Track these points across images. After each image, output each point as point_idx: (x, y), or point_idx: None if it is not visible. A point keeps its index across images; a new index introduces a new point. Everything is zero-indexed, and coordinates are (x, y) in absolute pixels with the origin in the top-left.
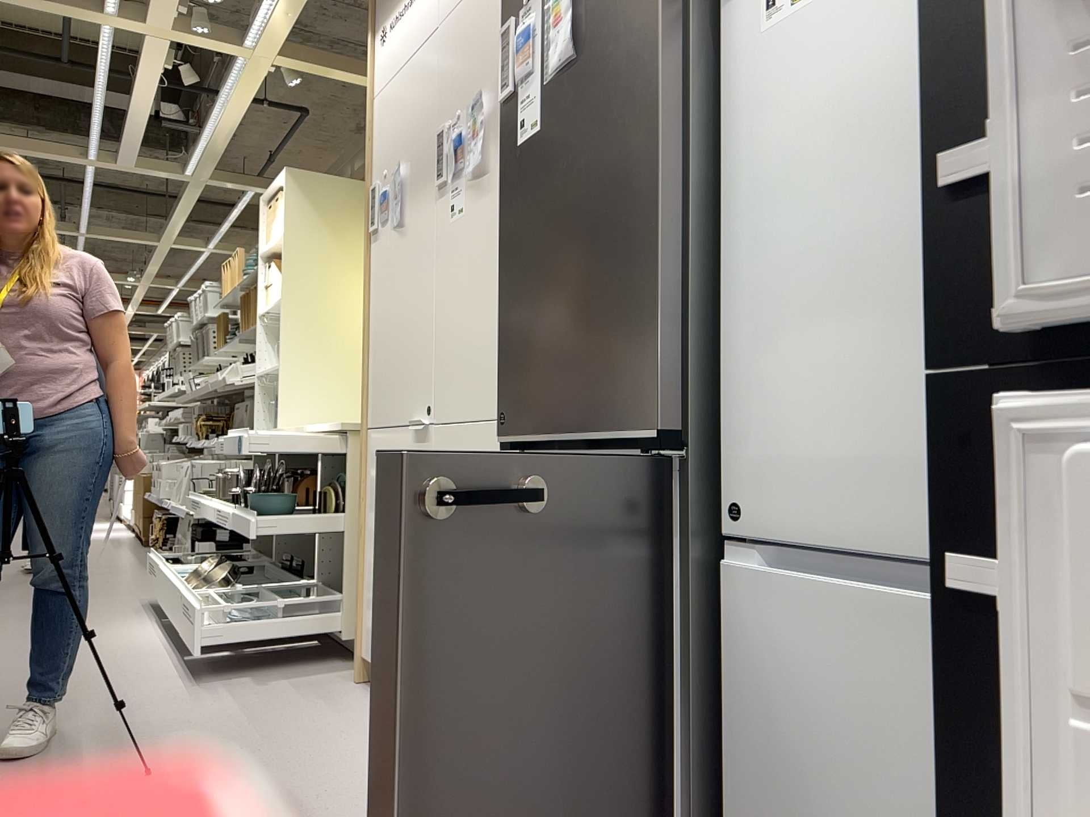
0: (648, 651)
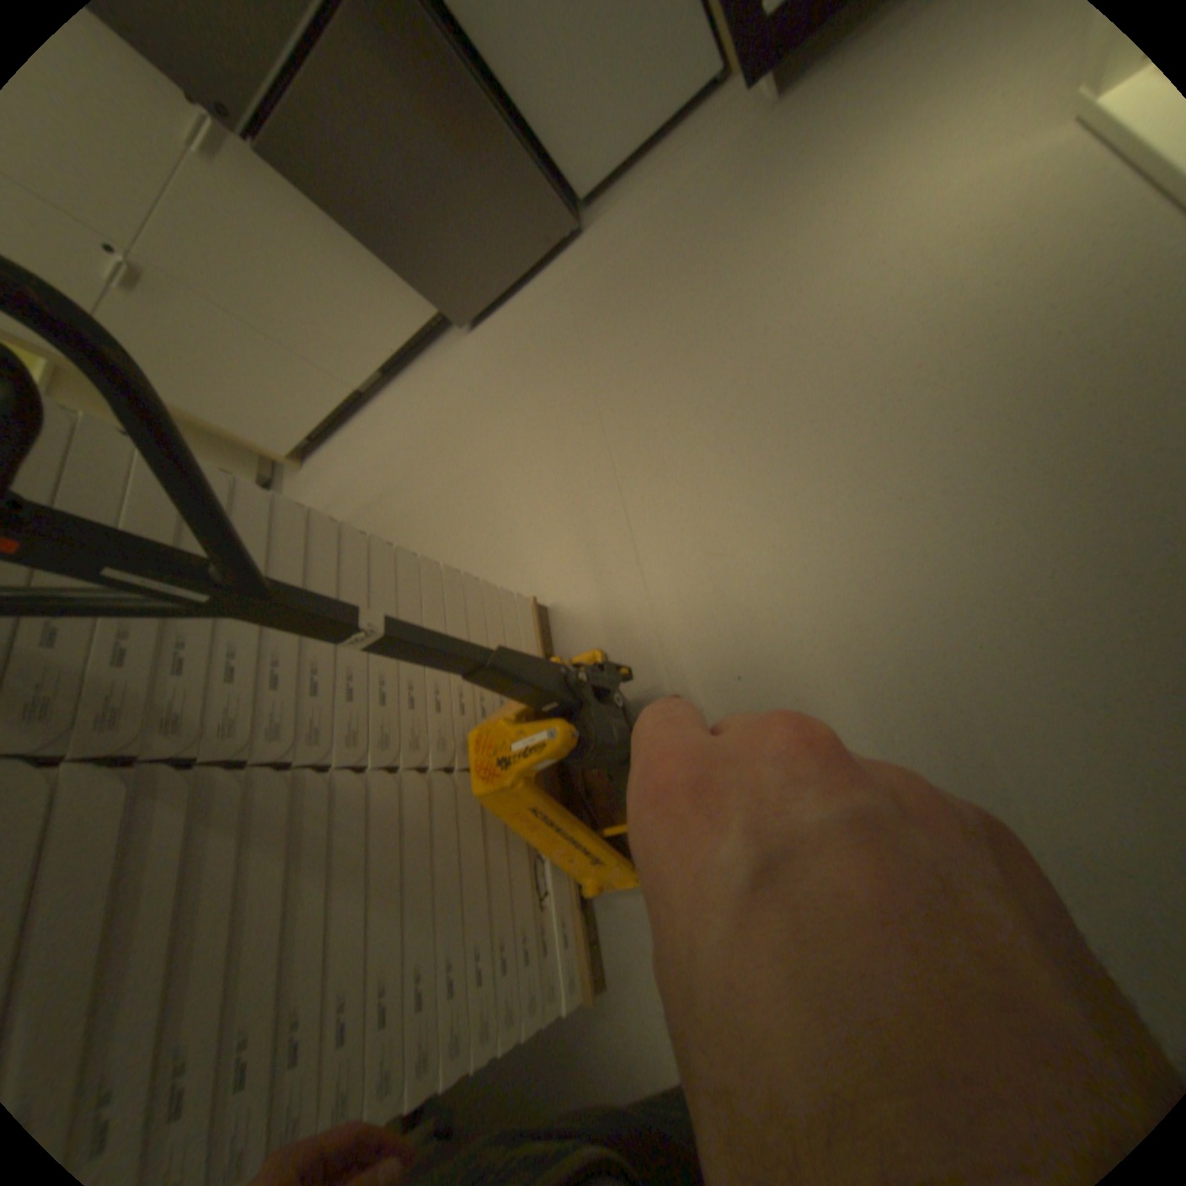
0: (466, 96)
